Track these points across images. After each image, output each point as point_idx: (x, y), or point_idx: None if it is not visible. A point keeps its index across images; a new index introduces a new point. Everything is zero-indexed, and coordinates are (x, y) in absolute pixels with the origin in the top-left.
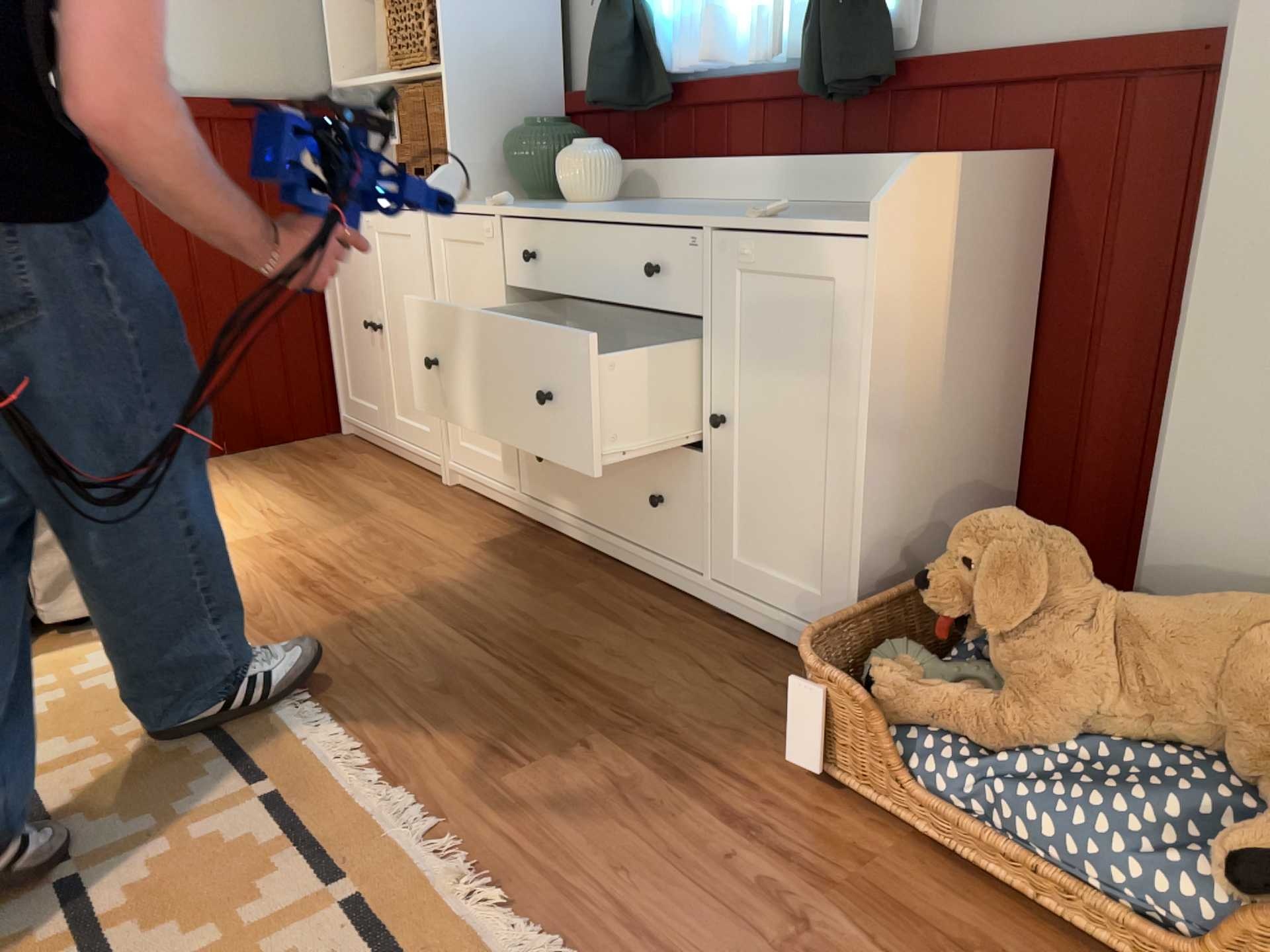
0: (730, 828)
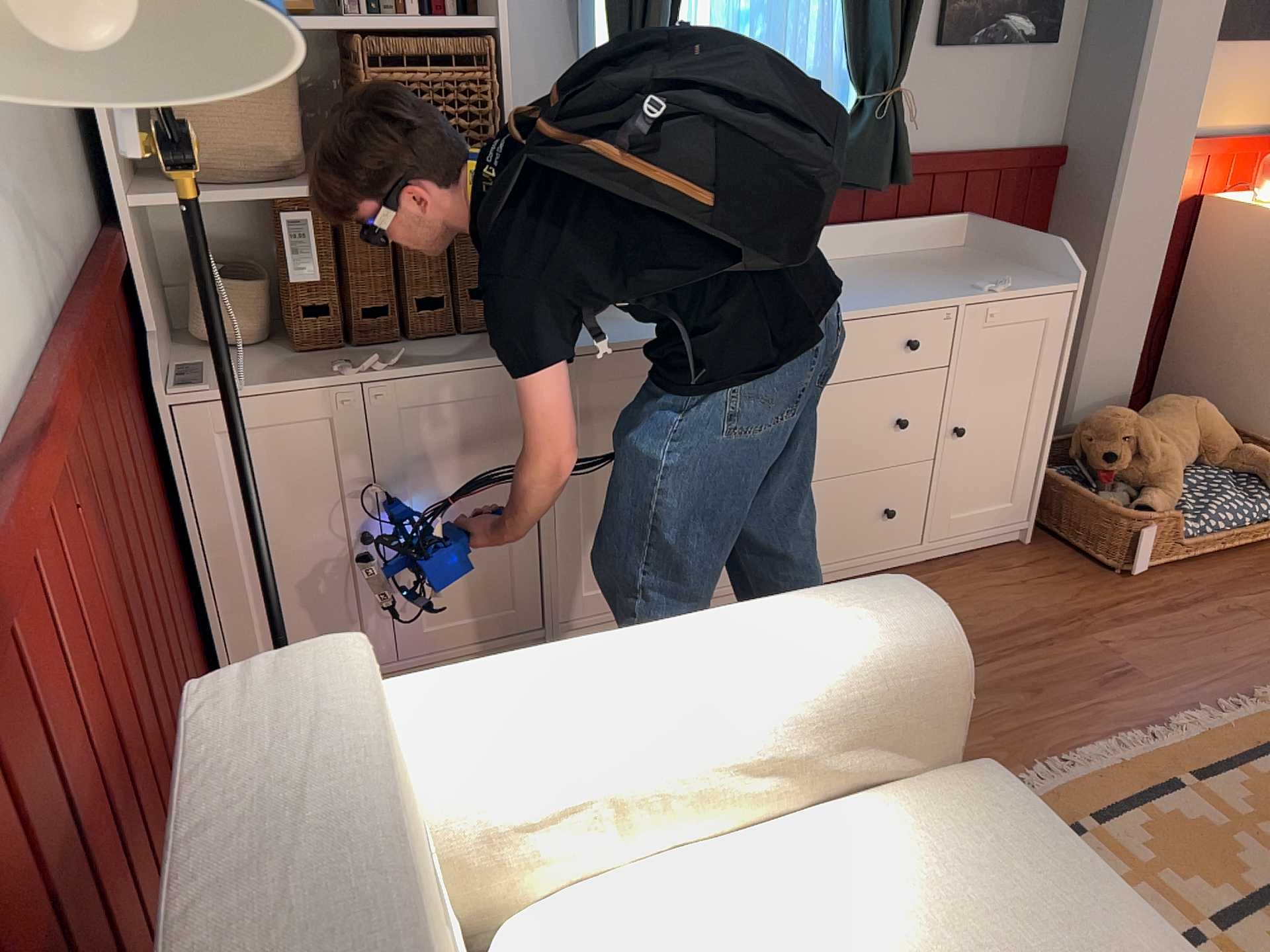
0: (1178, 612)
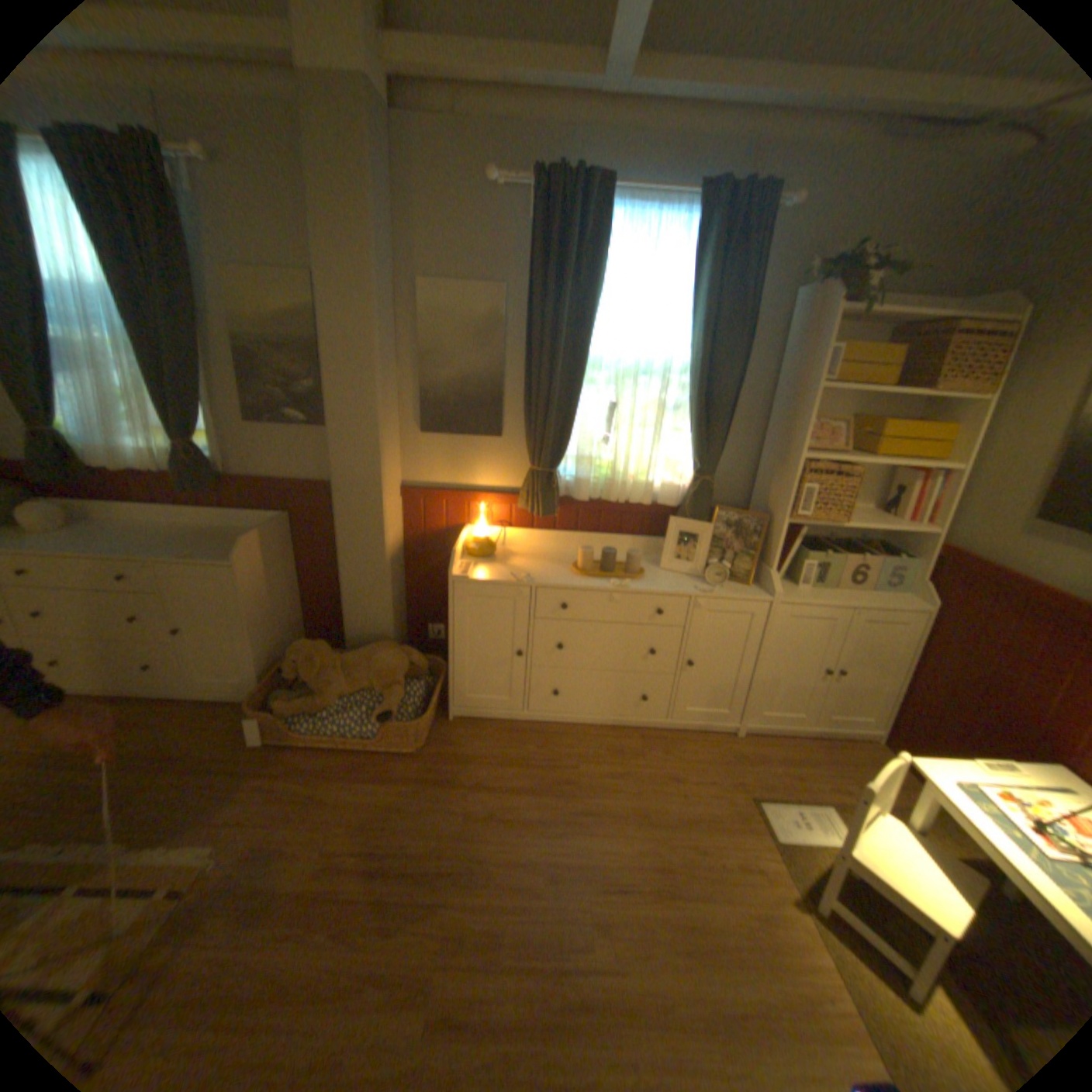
0: (233, 780)
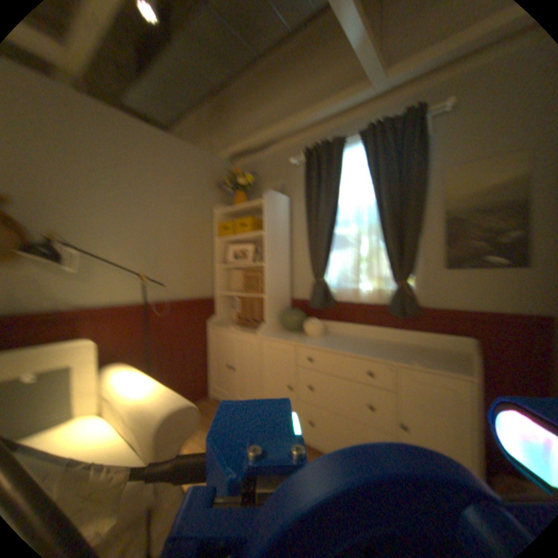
0: None
